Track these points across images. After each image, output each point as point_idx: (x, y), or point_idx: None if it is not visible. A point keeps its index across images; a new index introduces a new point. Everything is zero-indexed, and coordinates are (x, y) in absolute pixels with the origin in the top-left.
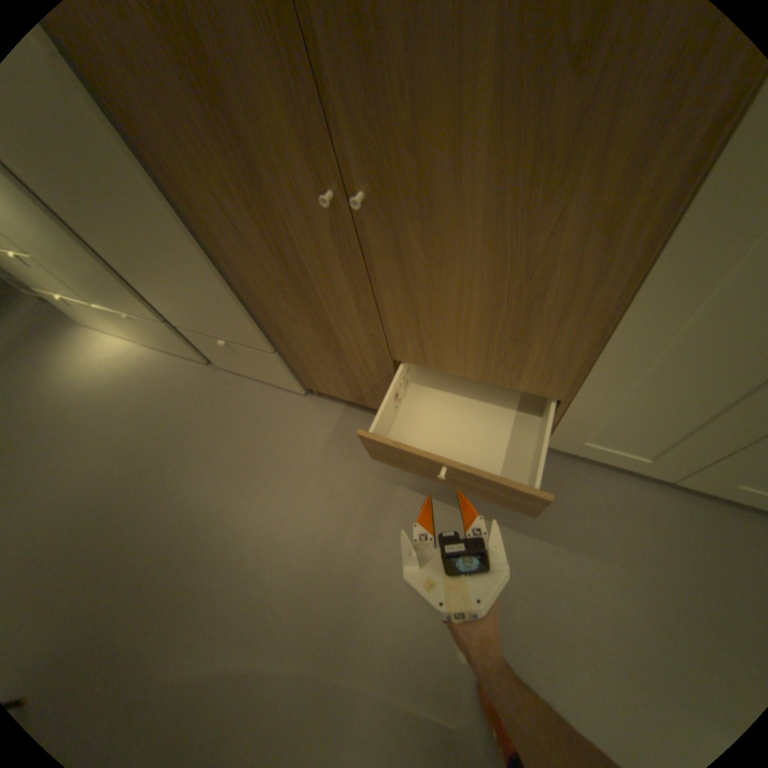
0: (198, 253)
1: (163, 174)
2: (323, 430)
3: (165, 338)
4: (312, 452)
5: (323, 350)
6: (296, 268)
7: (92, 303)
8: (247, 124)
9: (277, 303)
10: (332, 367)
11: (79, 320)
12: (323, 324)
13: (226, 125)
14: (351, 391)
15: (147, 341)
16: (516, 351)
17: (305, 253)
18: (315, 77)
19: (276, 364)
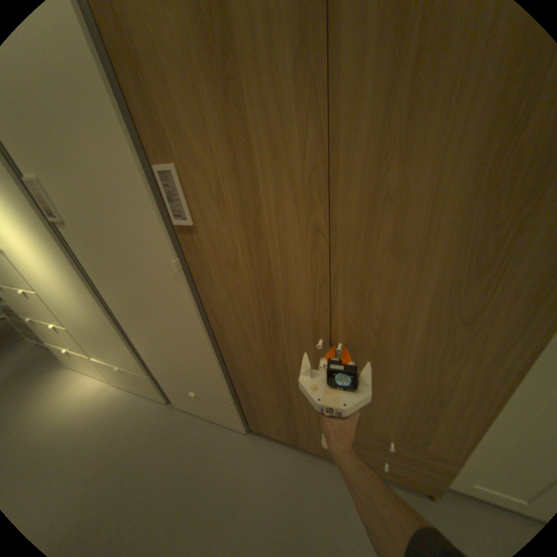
0: (209, 348)
1: (208, 312)
2: (262, 468)
3: (141, 384)
4: (254, 493)
5: (277, 408)
6: (280, 365)
7: (92, 357)
8: (283, 310)
9: (255, 379)
10: (280, 419)
11: (64, 362)
12: (286, 394)
13: (269, 308)
14: (289, 435)
15: (122, 384)
16: (429, 428)
17: (291, 360)
18: (332, 304)
19: (231, 412)
